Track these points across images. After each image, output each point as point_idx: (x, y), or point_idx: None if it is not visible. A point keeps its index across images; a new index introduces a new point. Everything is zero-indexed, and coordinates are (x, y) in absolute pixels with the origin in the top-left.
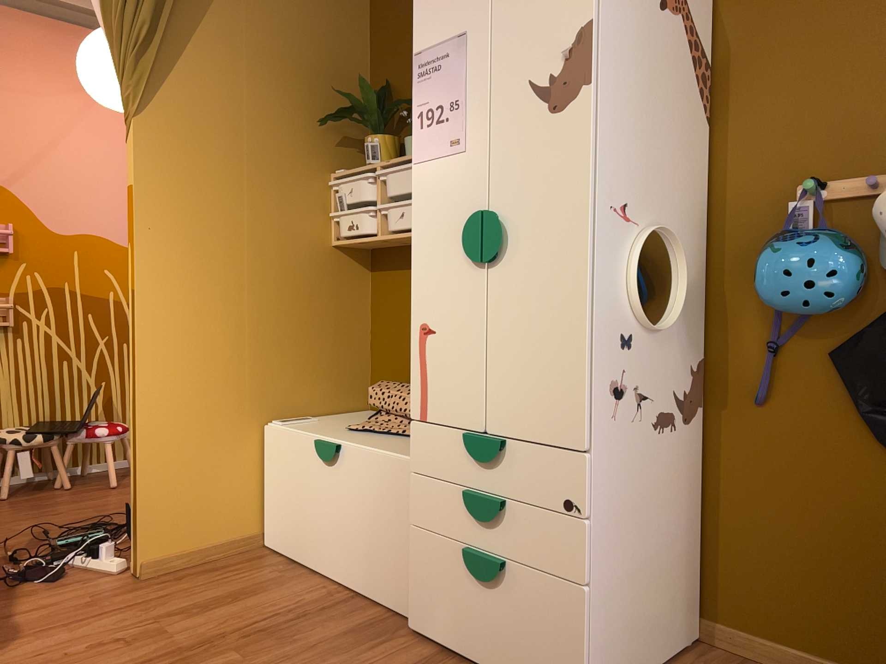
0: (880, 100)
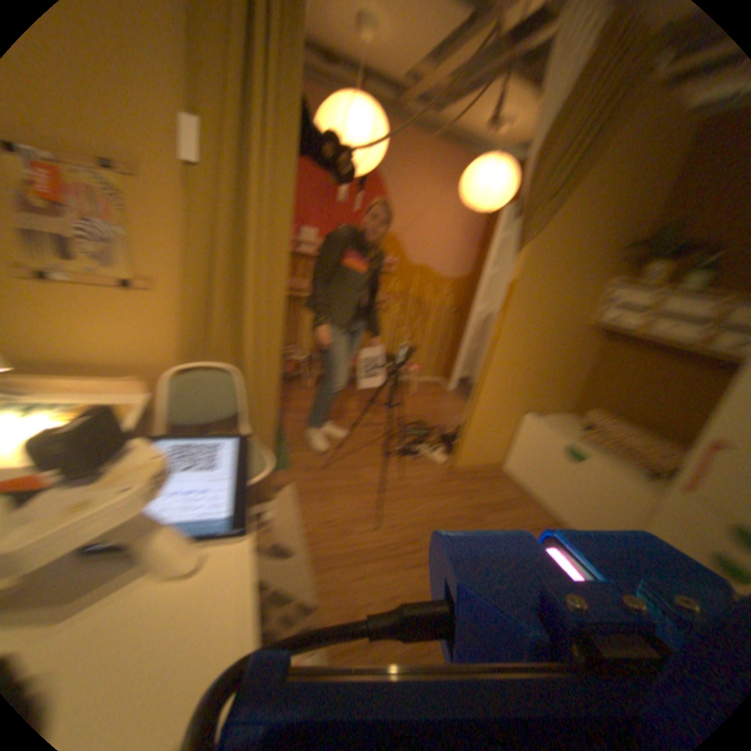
0: None
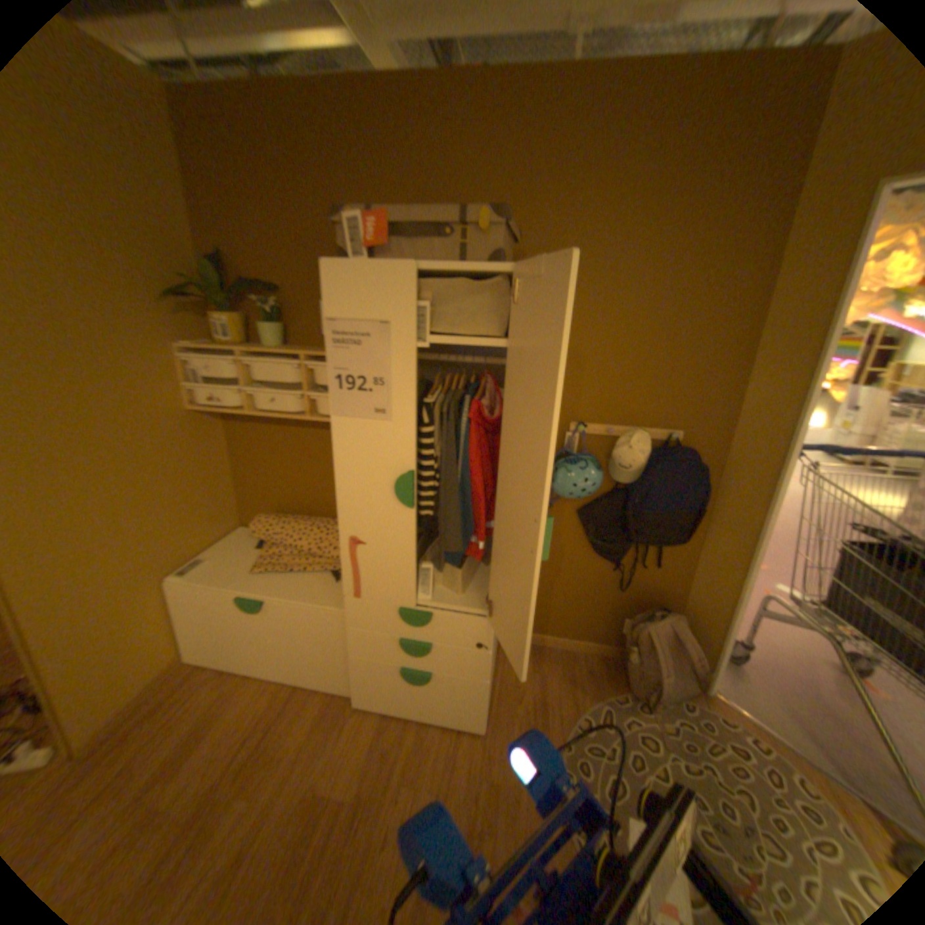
0: (618, 383)
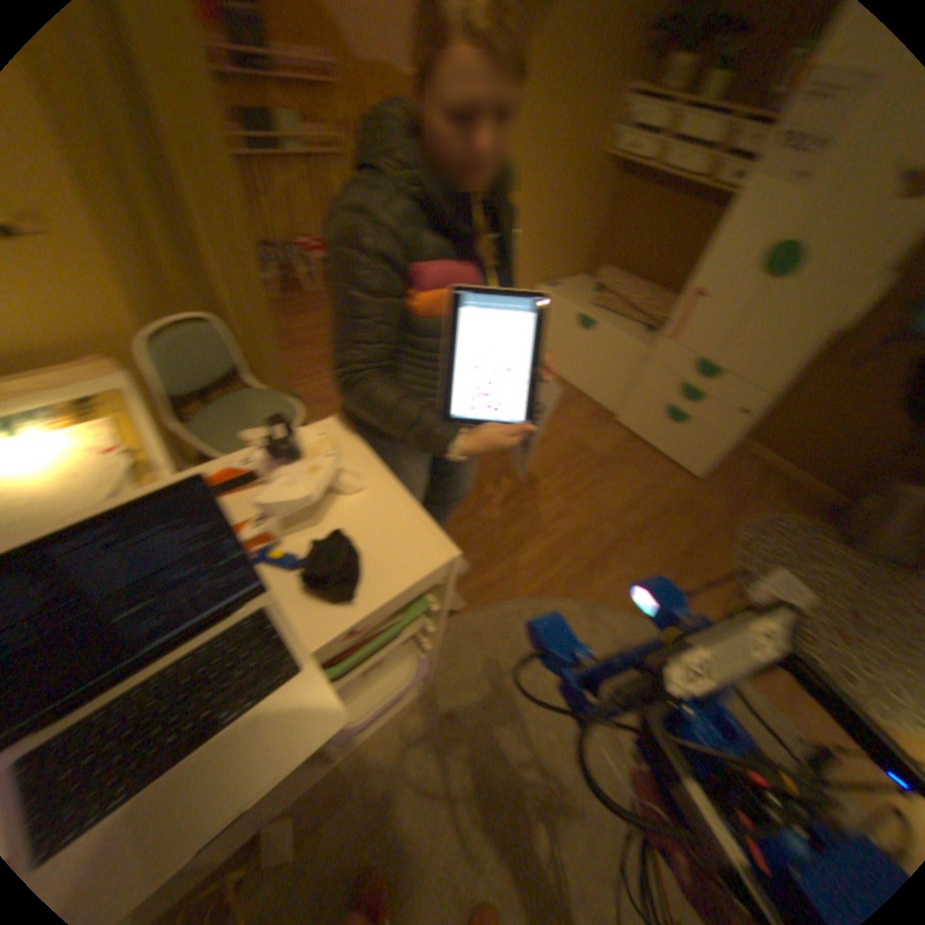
0: None
